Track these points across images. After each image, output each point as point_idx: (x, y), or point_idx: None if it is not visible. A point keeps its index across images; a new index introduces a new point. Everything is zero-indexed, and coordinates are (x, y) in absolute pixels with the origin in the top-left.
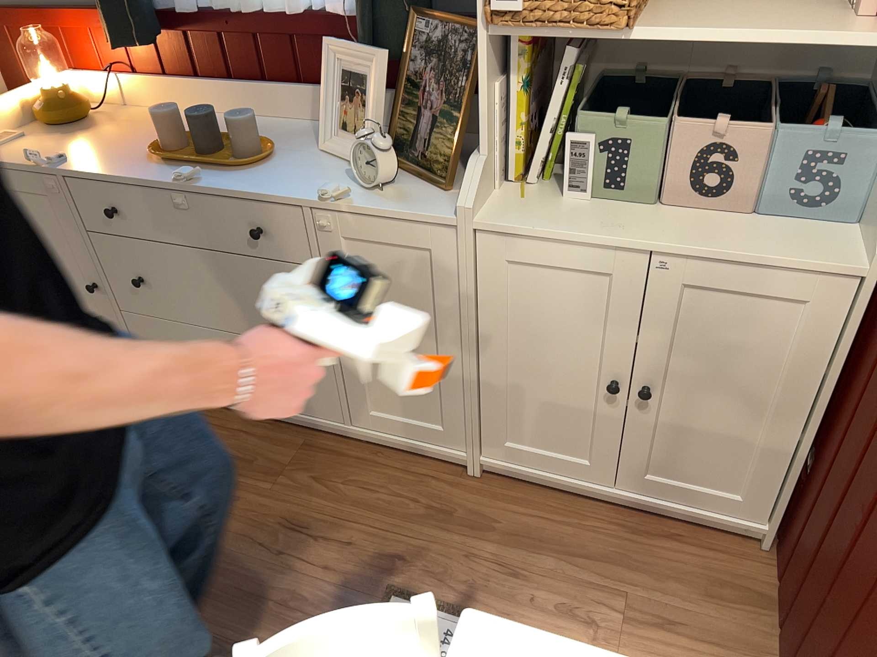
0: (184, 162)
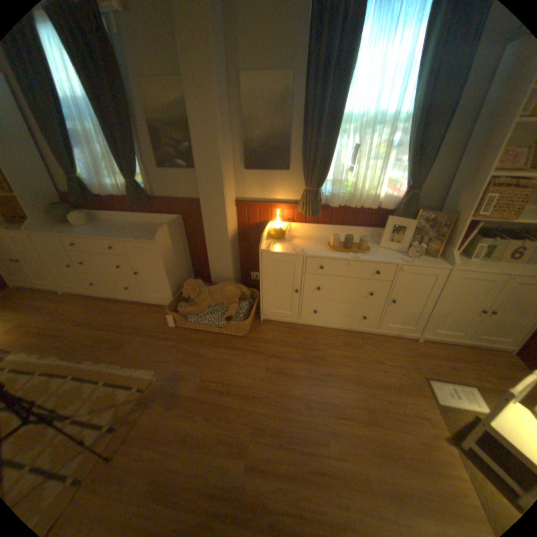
0: (344, 251)
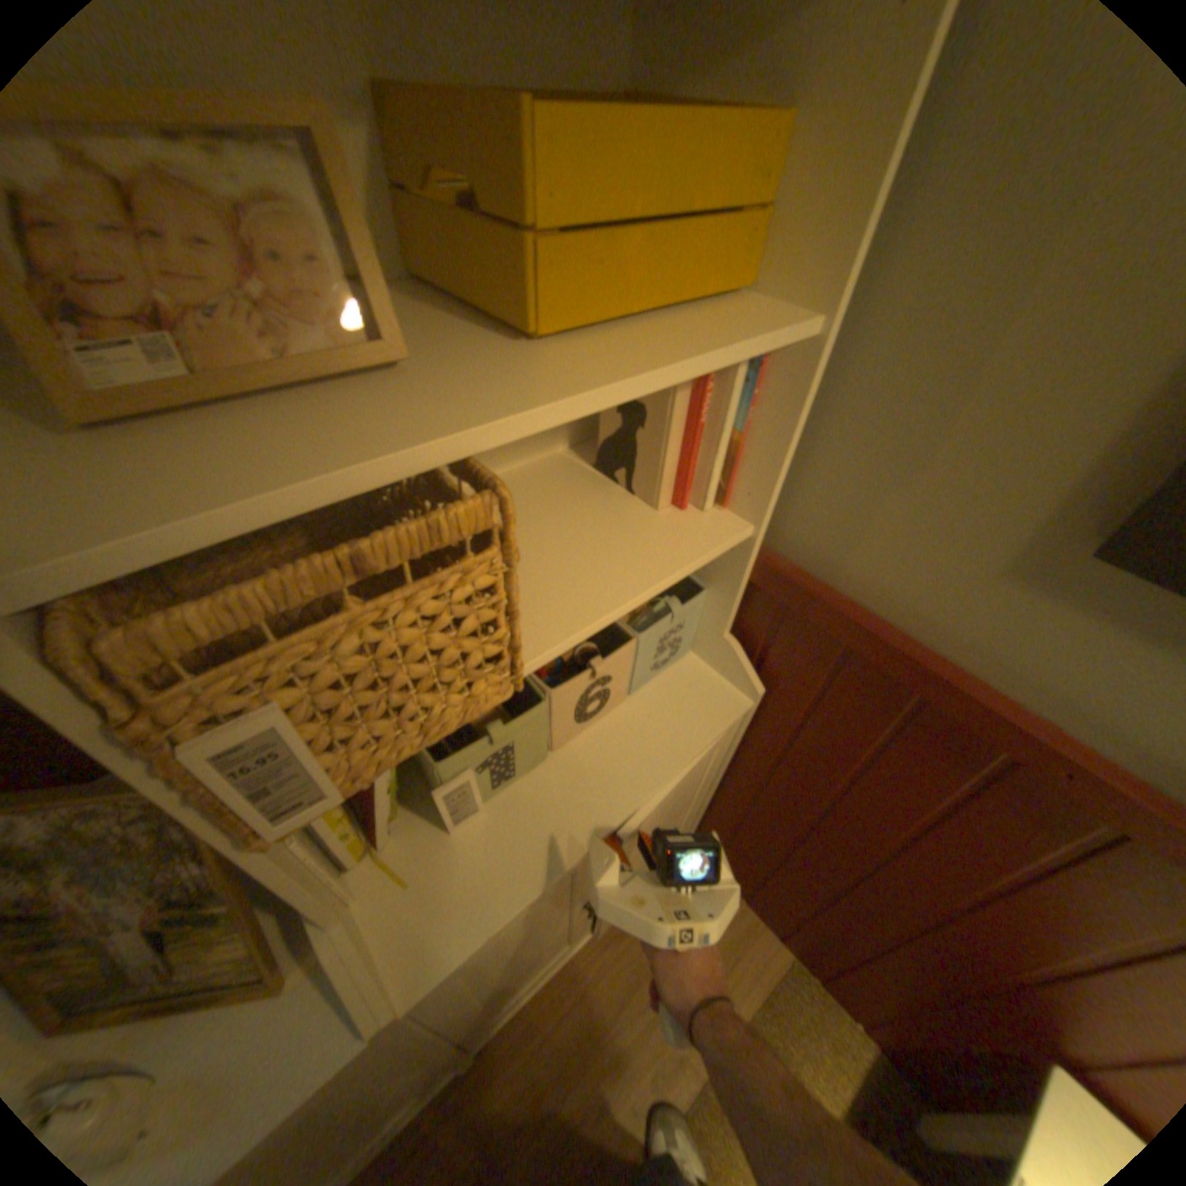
0: None
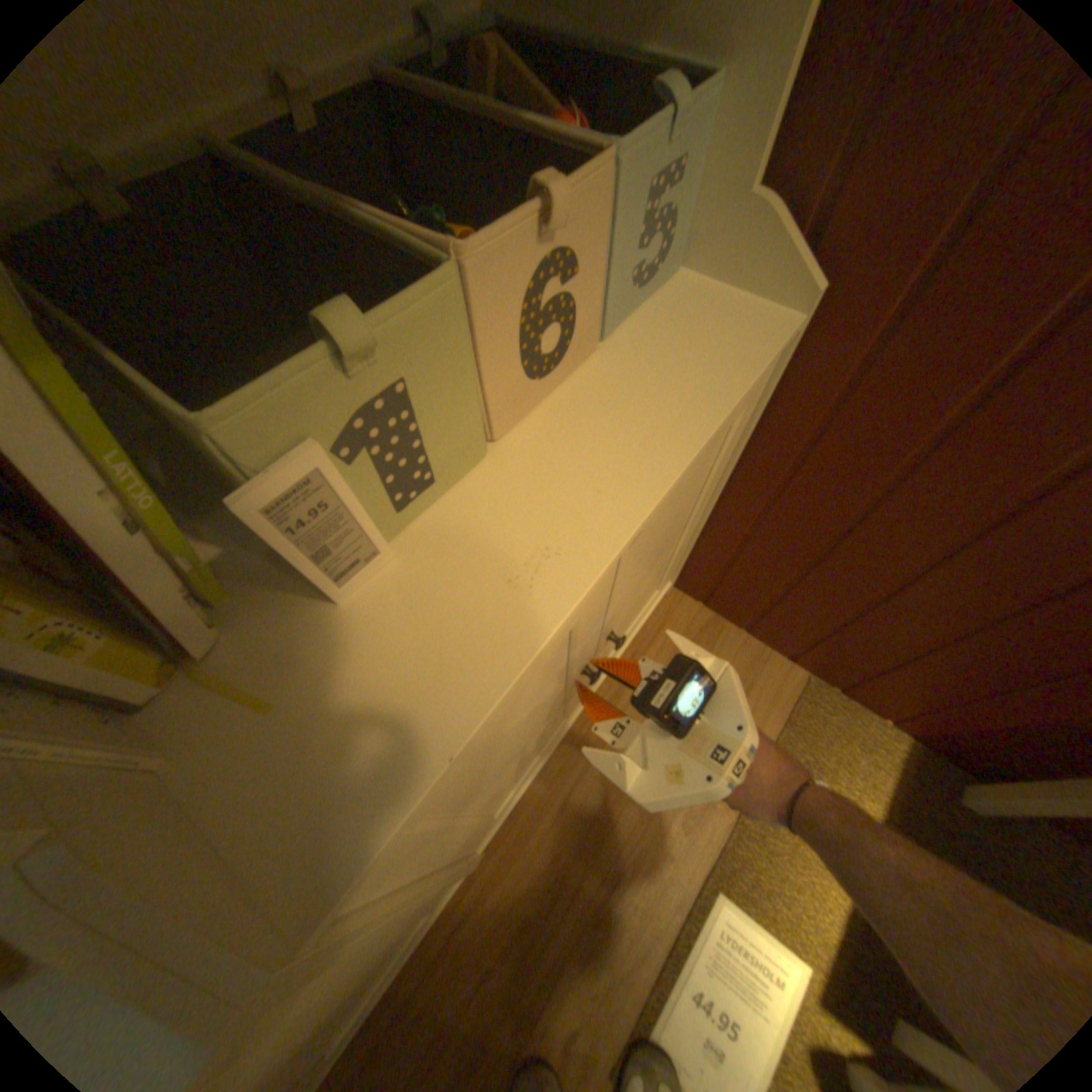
0: None
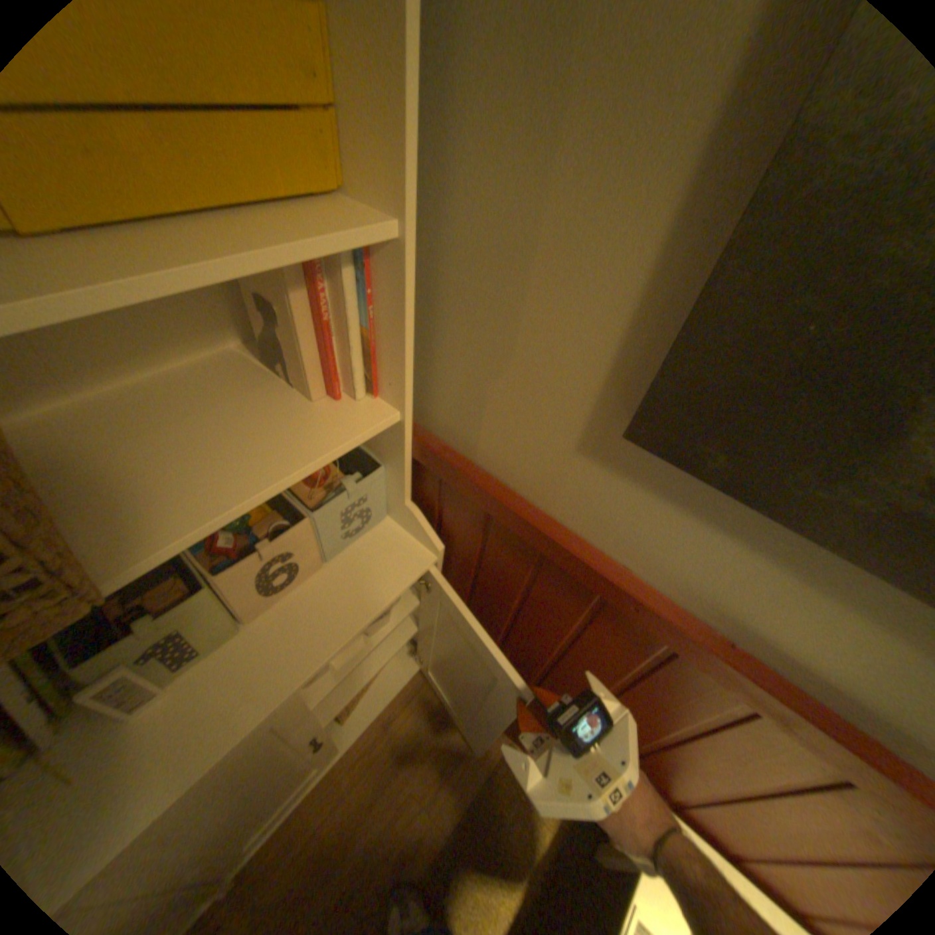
0: None
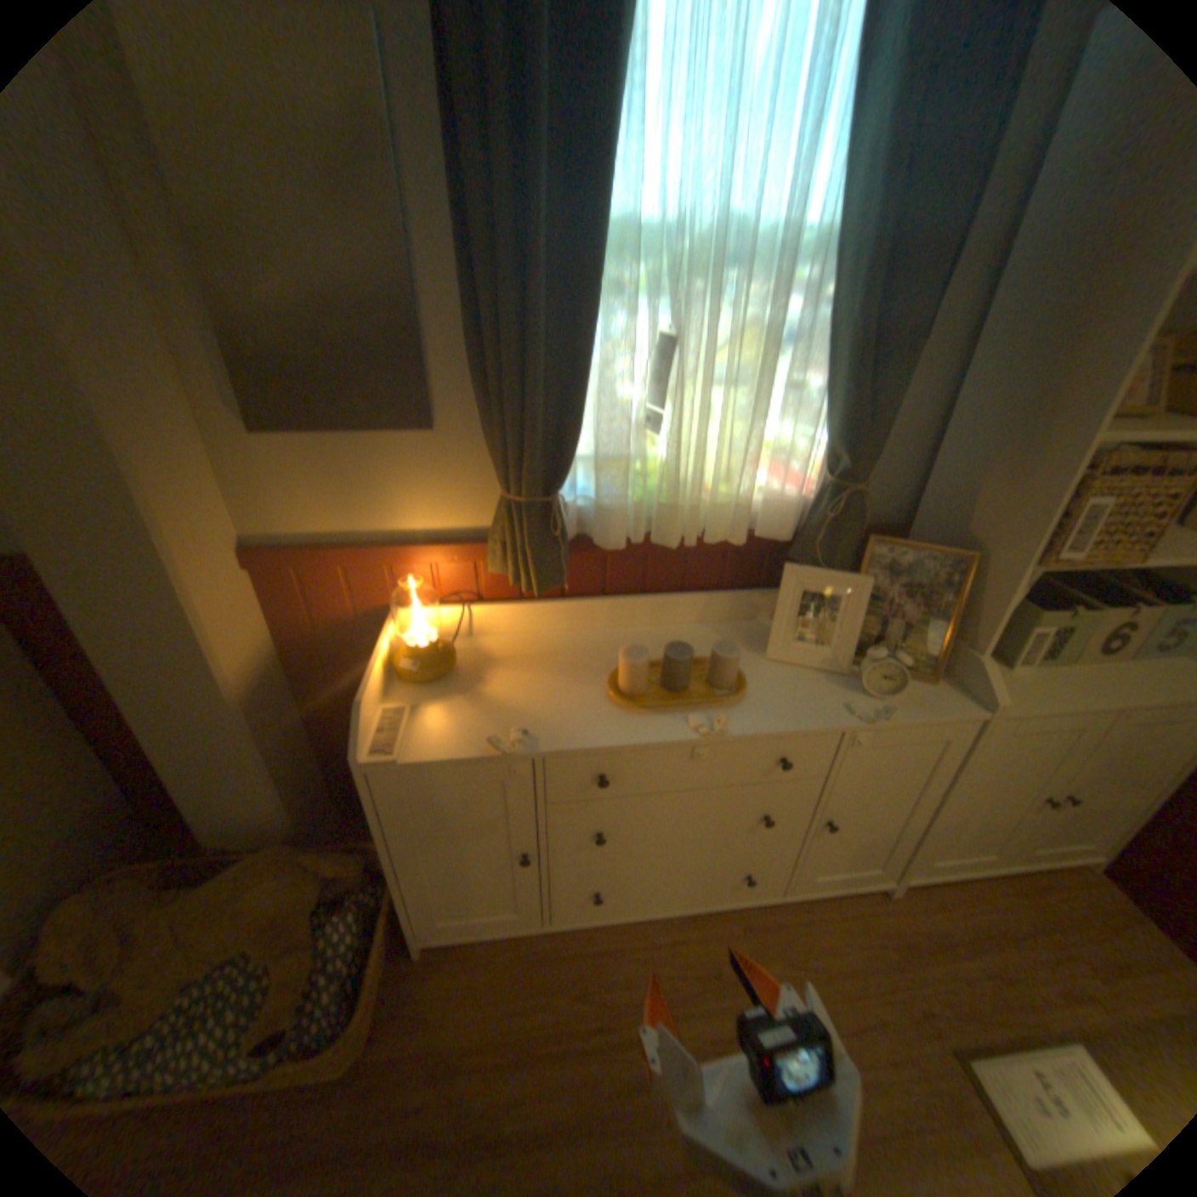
0: (670, 705)
